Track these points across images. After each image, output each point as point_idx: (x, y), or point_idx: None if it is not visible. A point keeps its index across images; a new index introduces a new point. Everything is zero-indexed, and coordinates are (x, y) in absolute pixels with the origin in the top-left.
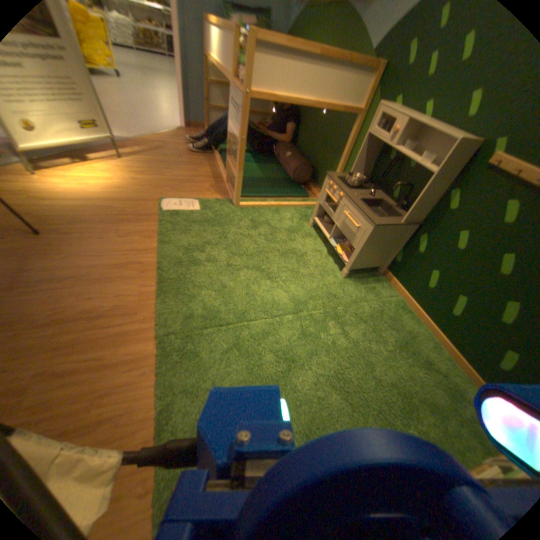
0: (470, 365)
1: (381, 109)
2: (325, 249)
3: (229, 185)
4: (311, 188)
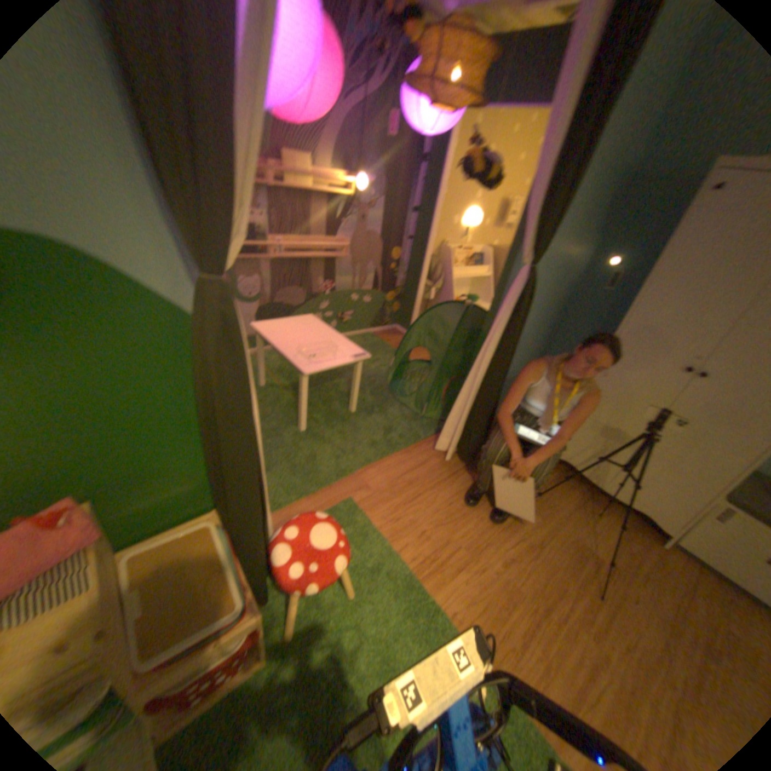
0: None
1: None
2: None
3: None
4: None
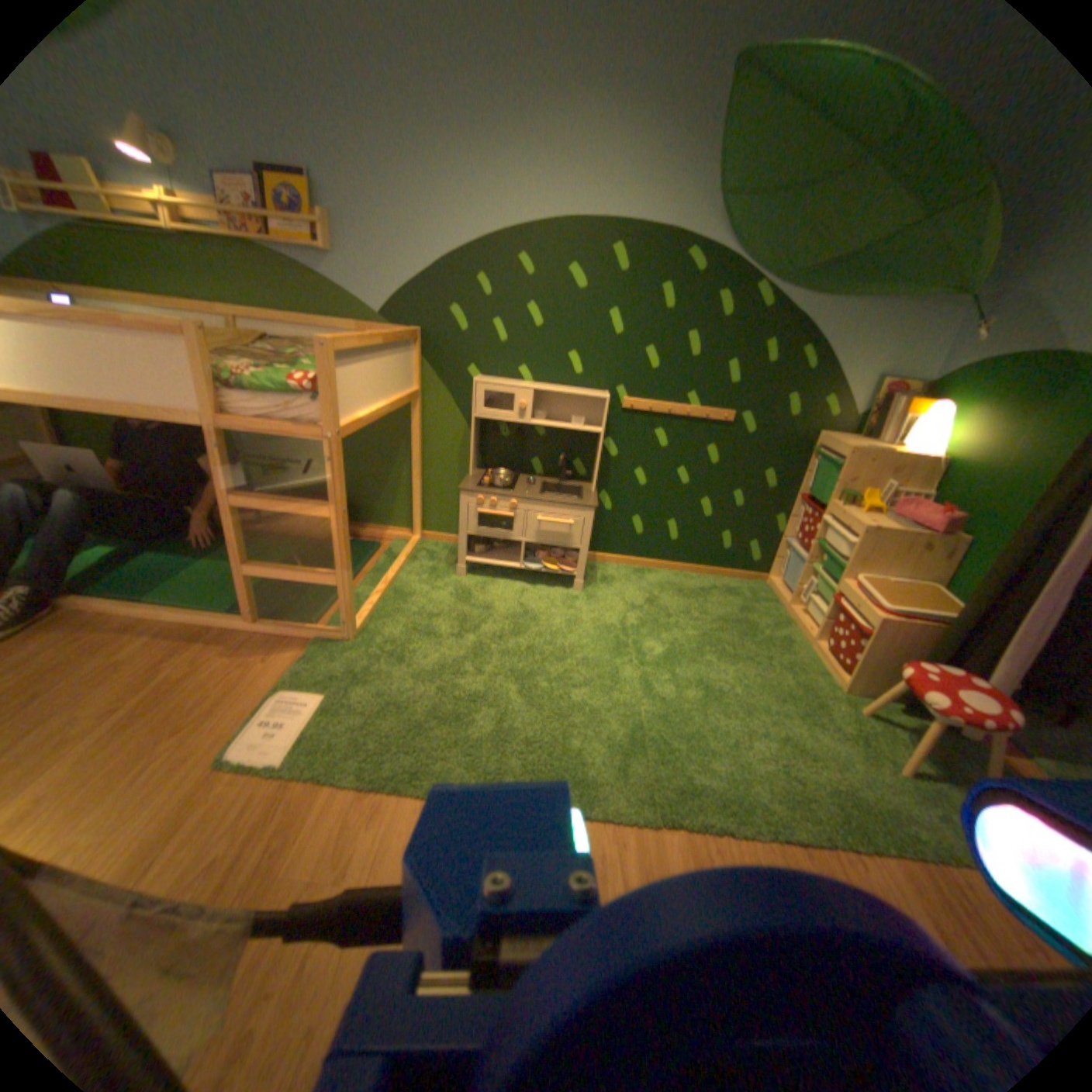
0: (706, 564)
1: (474, 386)
2: (518, 581)
3: (259, 621)
4: (358, 531)
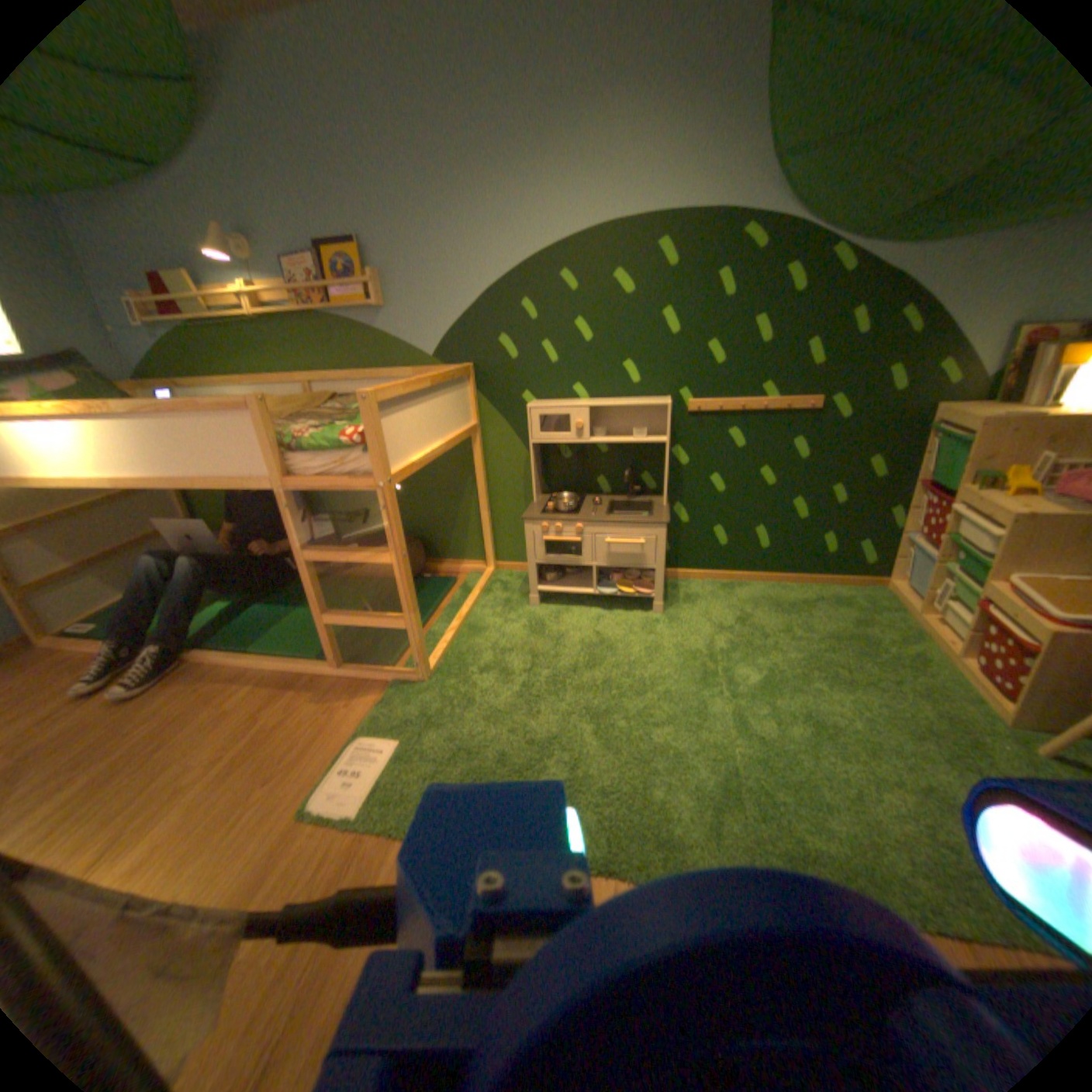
0: (809, 571)
1: (528, 411)
2: (593, 607)
3: (344, 665)
4: (436, 567)
